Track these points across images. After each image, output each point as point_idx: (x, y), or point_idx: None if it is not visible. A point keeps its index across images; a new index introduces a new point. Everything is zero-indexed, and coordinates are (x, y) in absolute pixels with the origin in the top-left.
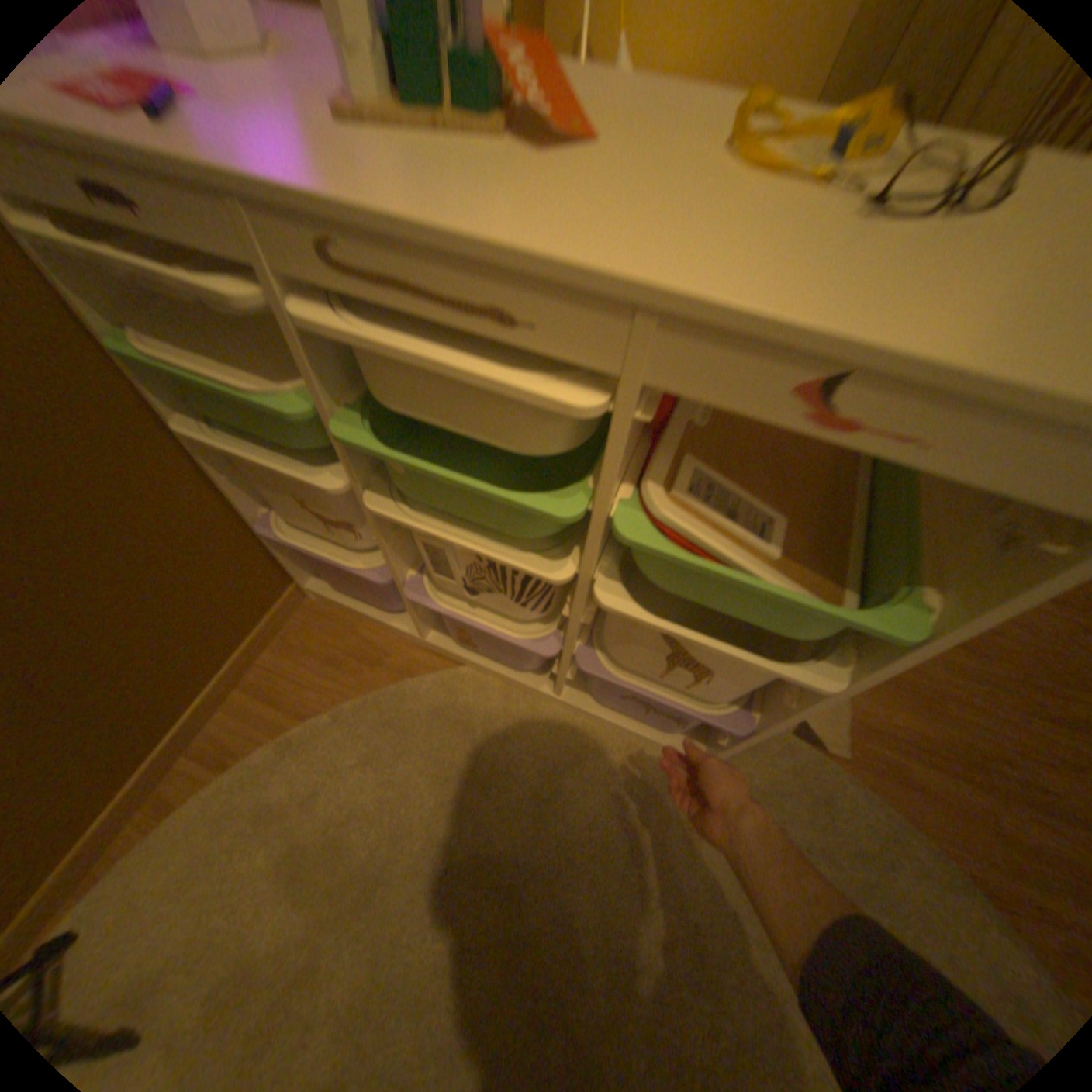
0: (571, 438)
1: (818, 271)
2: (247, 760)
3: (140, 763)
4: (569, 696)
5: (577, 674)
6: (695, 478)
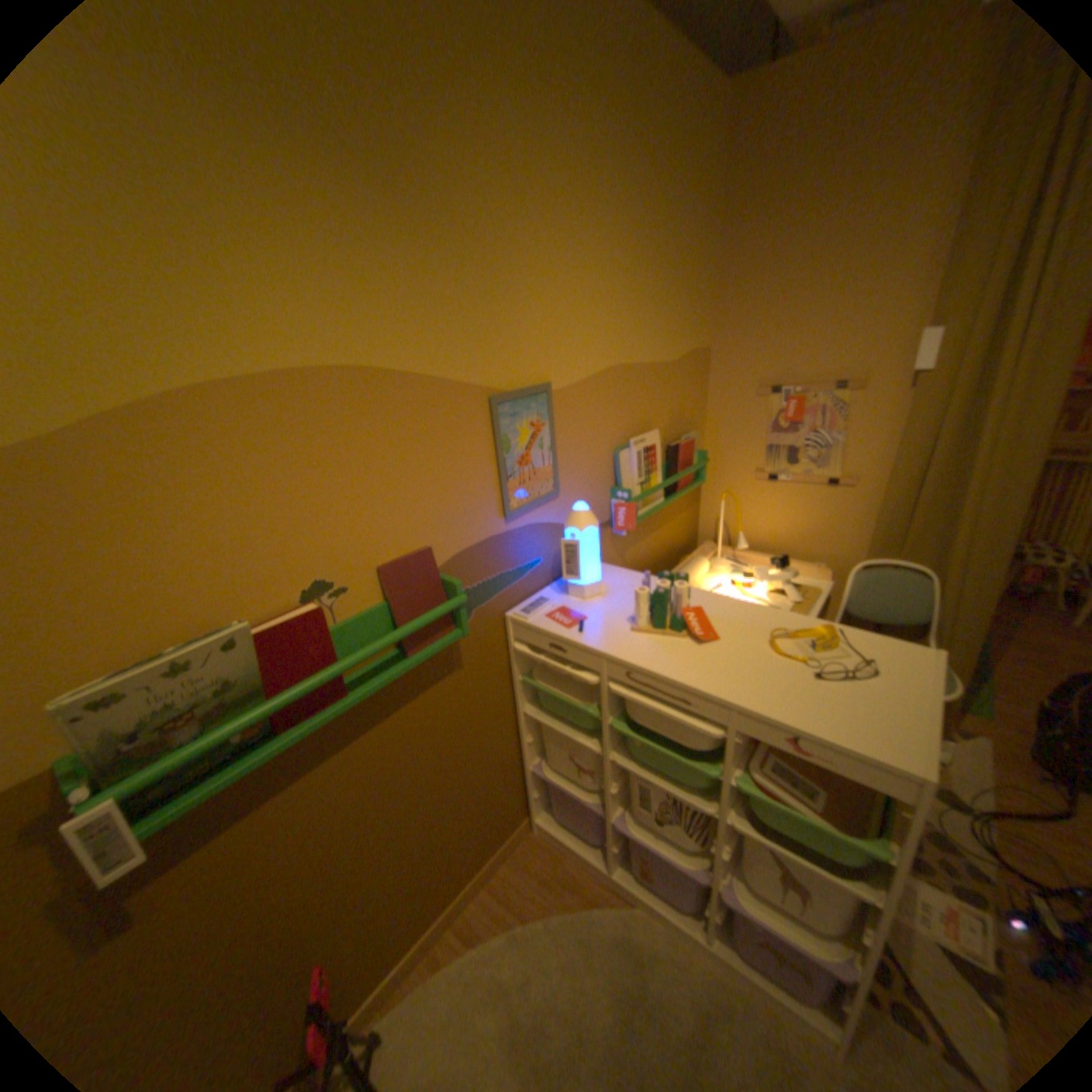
0: (713, 745)
1: (791, 703)
2: (487, 944)
3: (433, 922)
4: (720, 952)
5: (726, 933)
6: (773, 772)
